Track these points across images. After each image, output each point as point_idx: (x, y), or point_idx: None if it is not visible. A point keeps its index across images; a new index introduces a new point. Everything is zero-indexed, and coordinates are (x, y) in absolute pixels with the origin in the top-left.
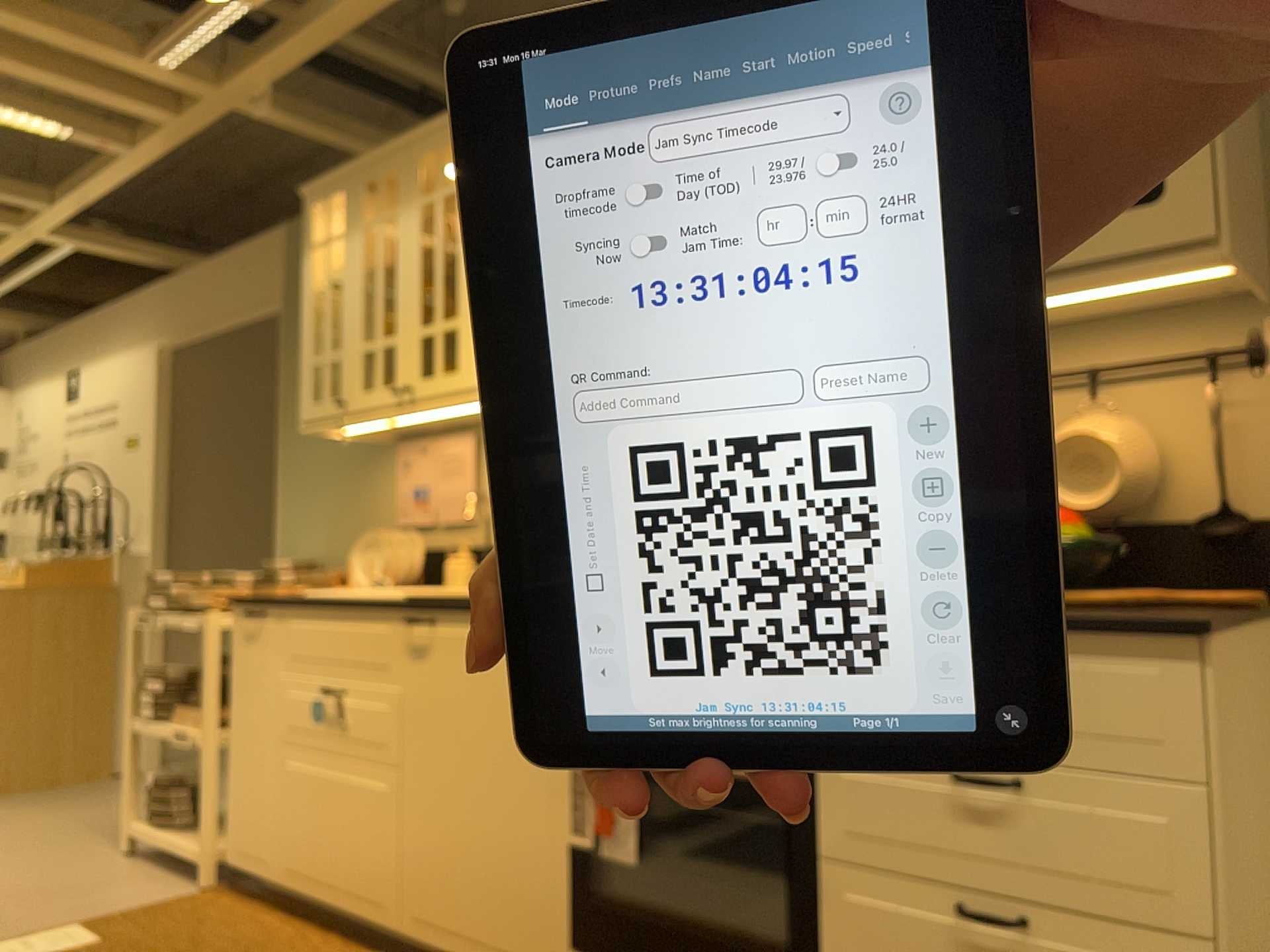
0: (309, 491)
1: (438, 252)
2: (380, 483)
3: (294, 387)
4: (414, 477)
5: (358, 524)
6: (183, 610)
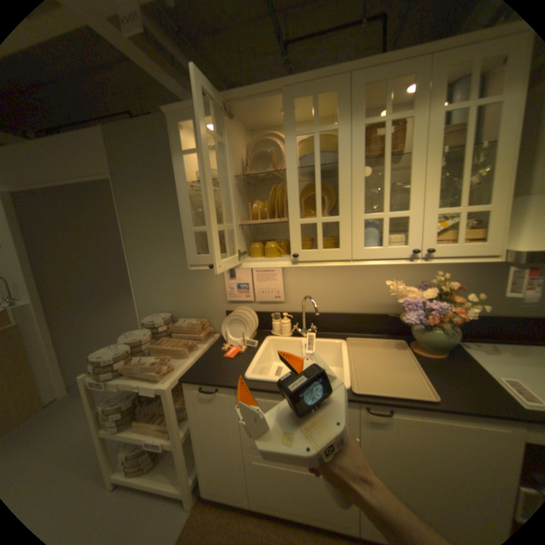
0: (155, 279)
1: (317, 170)
2: (209, 279)
3: (130, 225)
4: (238, 279)
5: (196, 297)
6: (127, 377)
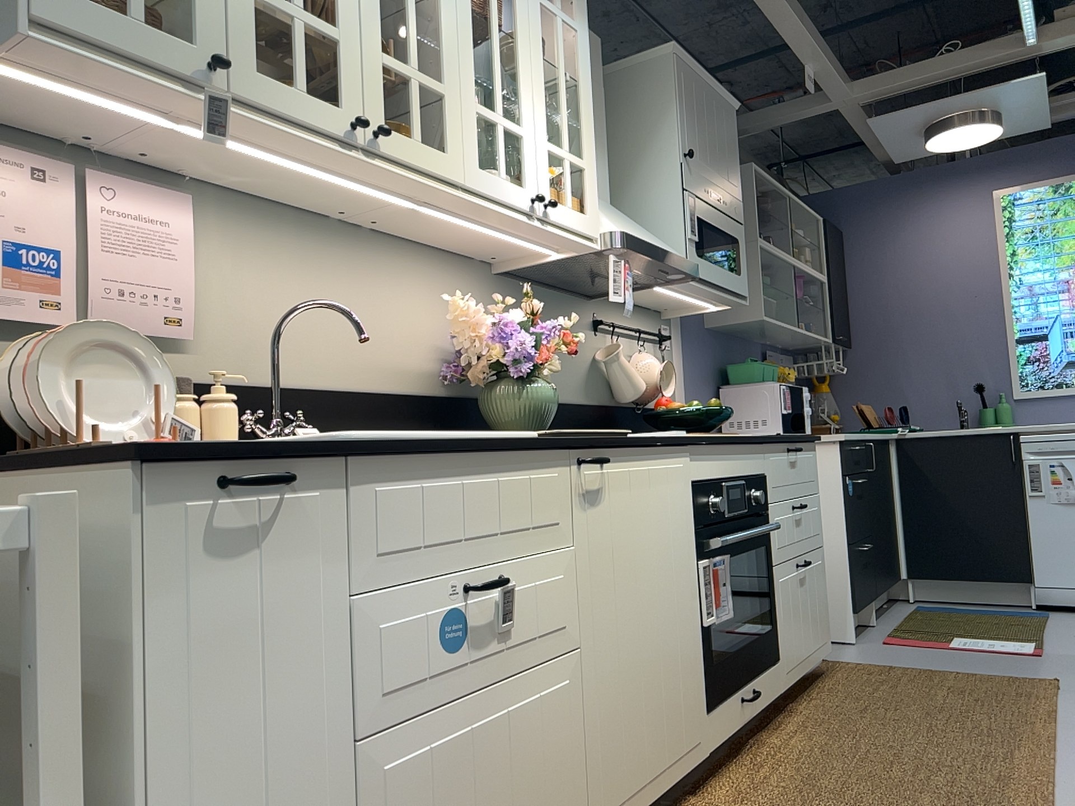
0: None
1: None
2: None
3: None
4: (12, 221)
5: None
6: None
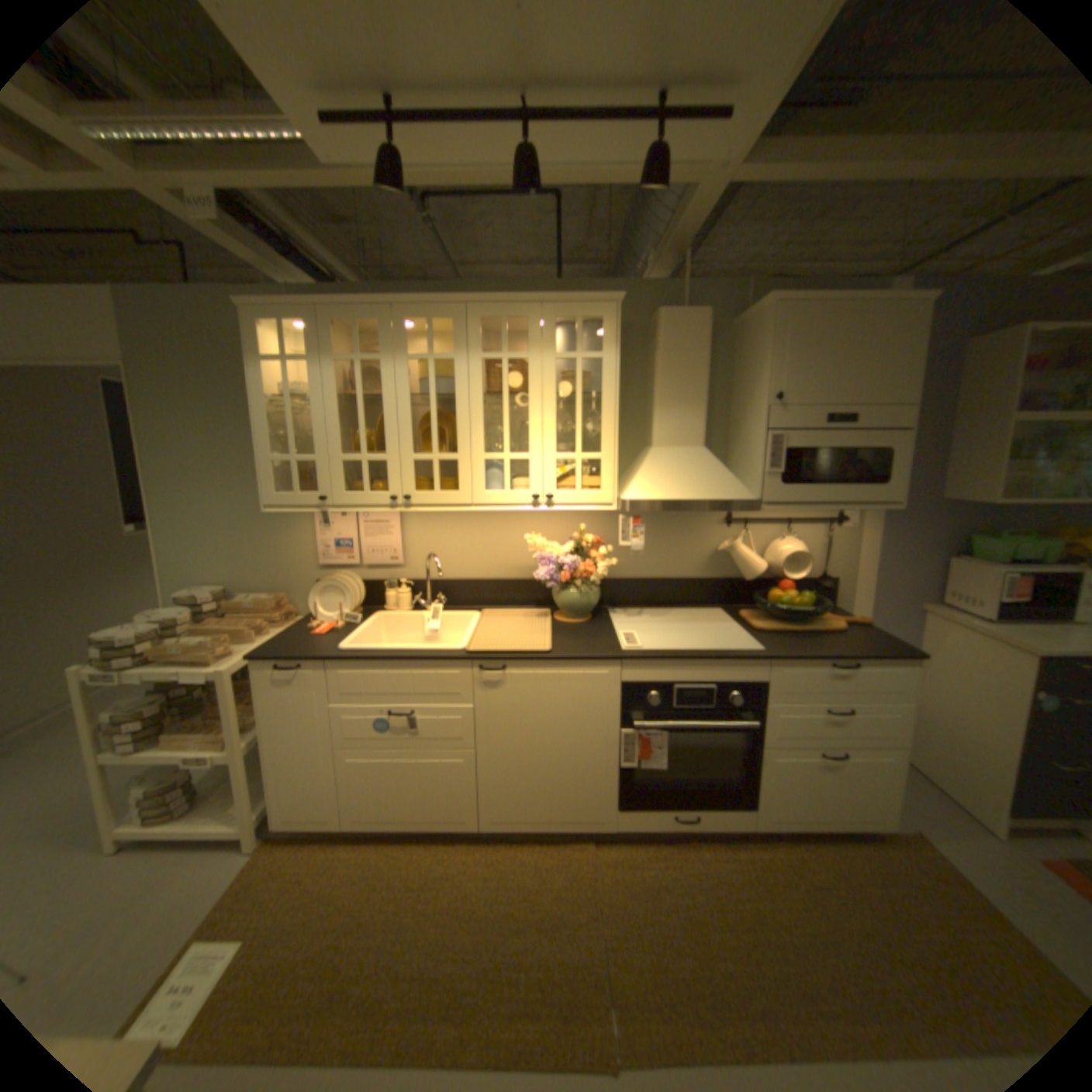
0: (196, 533)
1: (433, 401)
2: (291, 532)
3: (155, 444)
4: (337, 532)
5: (267, 560)
6: (157, 664)
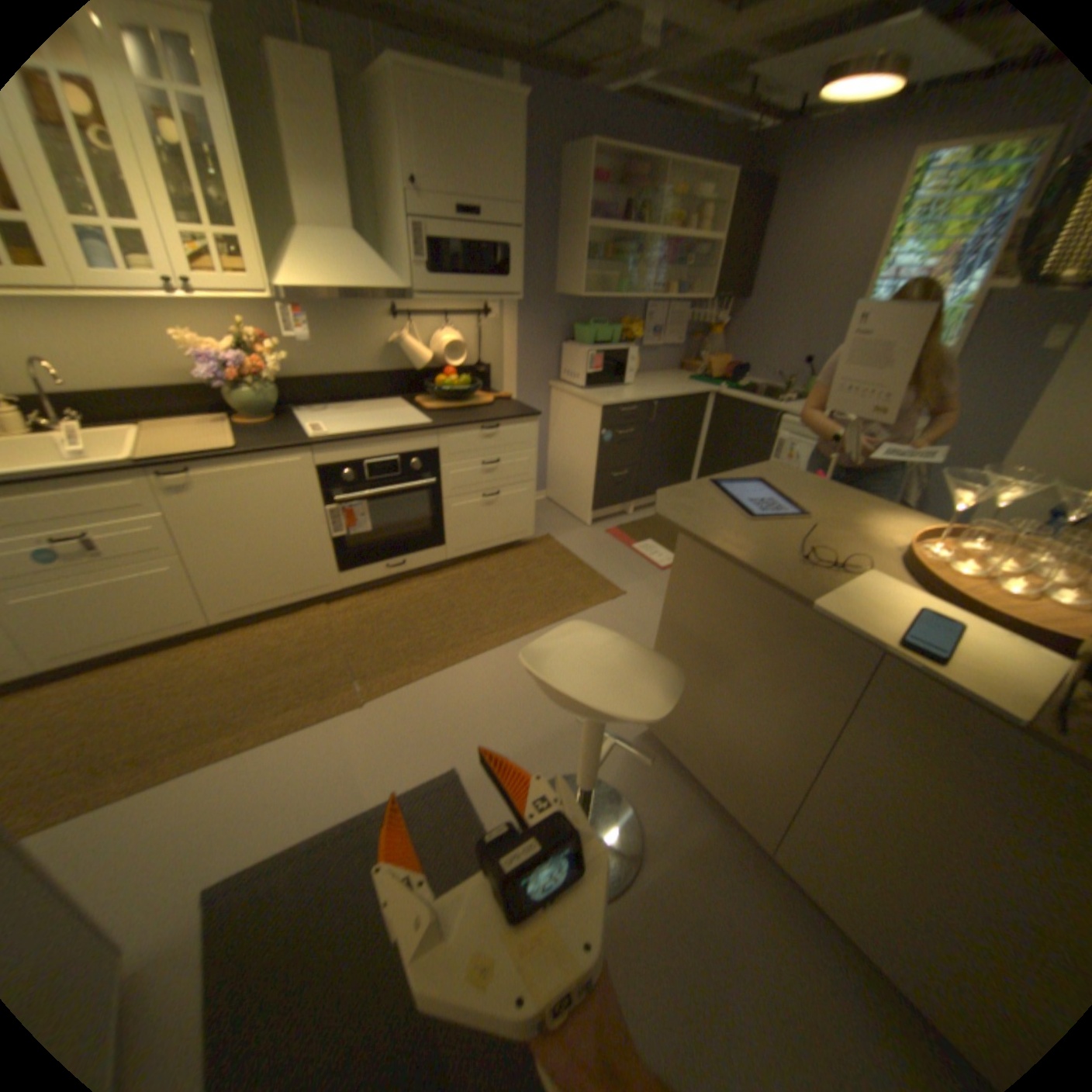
0: None
1: None
2: None
3: None
4: None
5: None
6: None
